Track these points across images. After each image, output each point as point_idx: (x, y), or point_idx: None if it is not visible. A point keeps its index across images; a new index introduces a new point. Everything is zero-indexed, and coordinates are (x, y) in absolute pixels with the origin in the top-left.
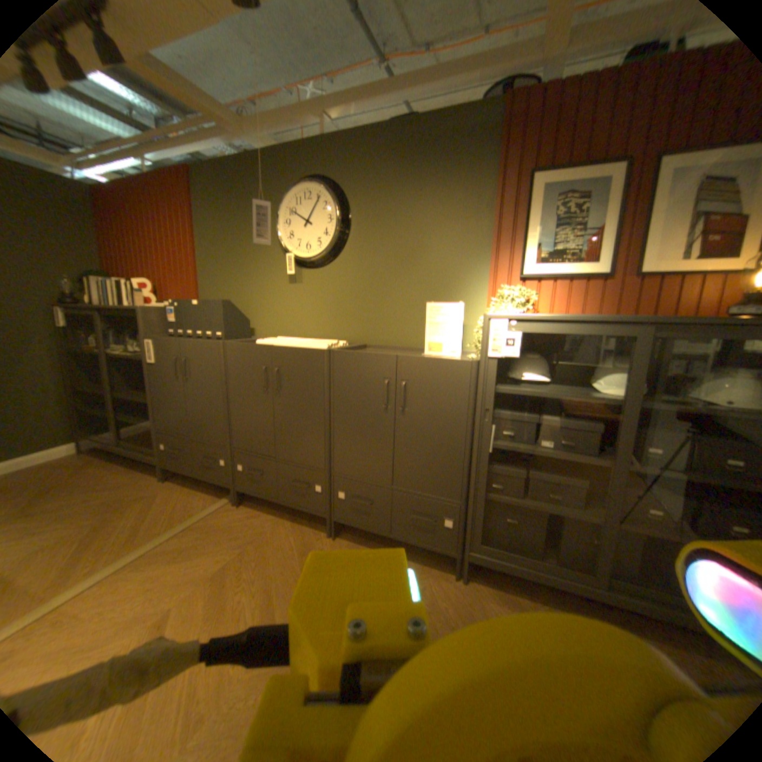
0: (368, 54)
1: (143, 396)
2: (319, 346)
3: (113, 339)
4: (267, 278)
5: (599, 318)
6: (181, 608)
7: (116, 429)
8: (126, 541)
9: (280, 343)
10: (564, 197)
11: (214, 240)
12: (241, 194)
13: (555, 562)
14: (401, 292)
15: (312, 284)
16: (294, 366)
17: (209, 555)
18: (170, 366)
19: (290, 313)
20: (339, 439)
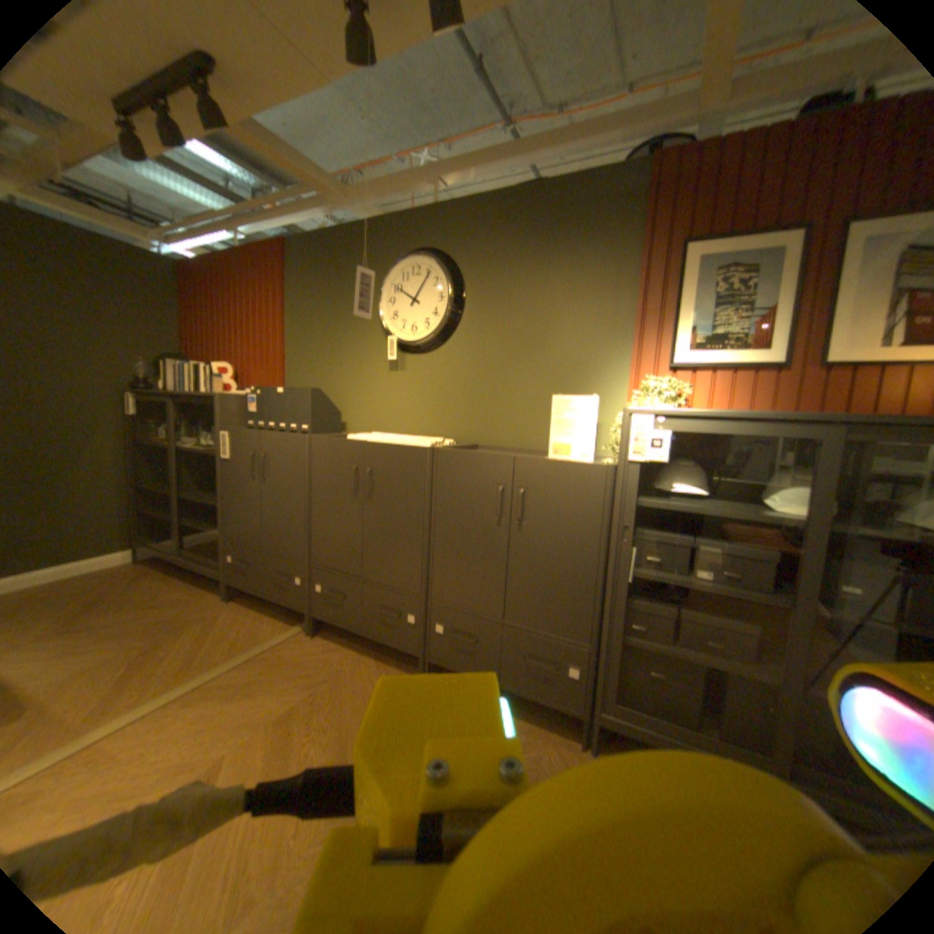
0: (492, 117)
1: (213, 498)
2: (420, 443)
3: (185, 431)
4: (363, 365)
5: (771, 416)
6: (237, 757)
7: (178, 537)
8: (178, 669)
9: (374, 439)
10: (725, 272)
11: (307, 321)
12: (340, 270)
13: (716, 735)
14: (521, 383)
15: (416, 373)
16: (390, 466)
17: (274, 694)
18: (246, 463)
19: (388, 405)
20: (440, 558)
